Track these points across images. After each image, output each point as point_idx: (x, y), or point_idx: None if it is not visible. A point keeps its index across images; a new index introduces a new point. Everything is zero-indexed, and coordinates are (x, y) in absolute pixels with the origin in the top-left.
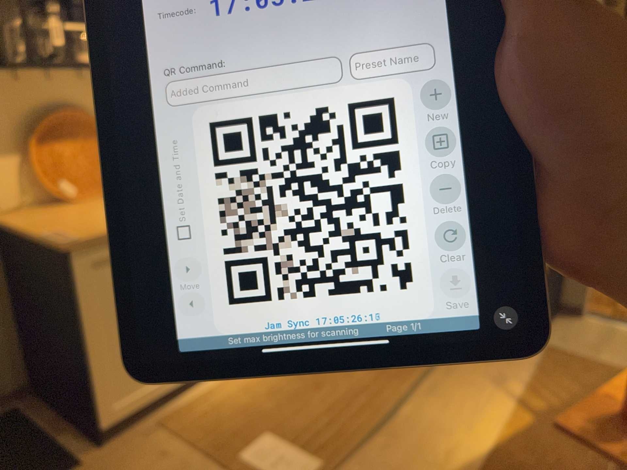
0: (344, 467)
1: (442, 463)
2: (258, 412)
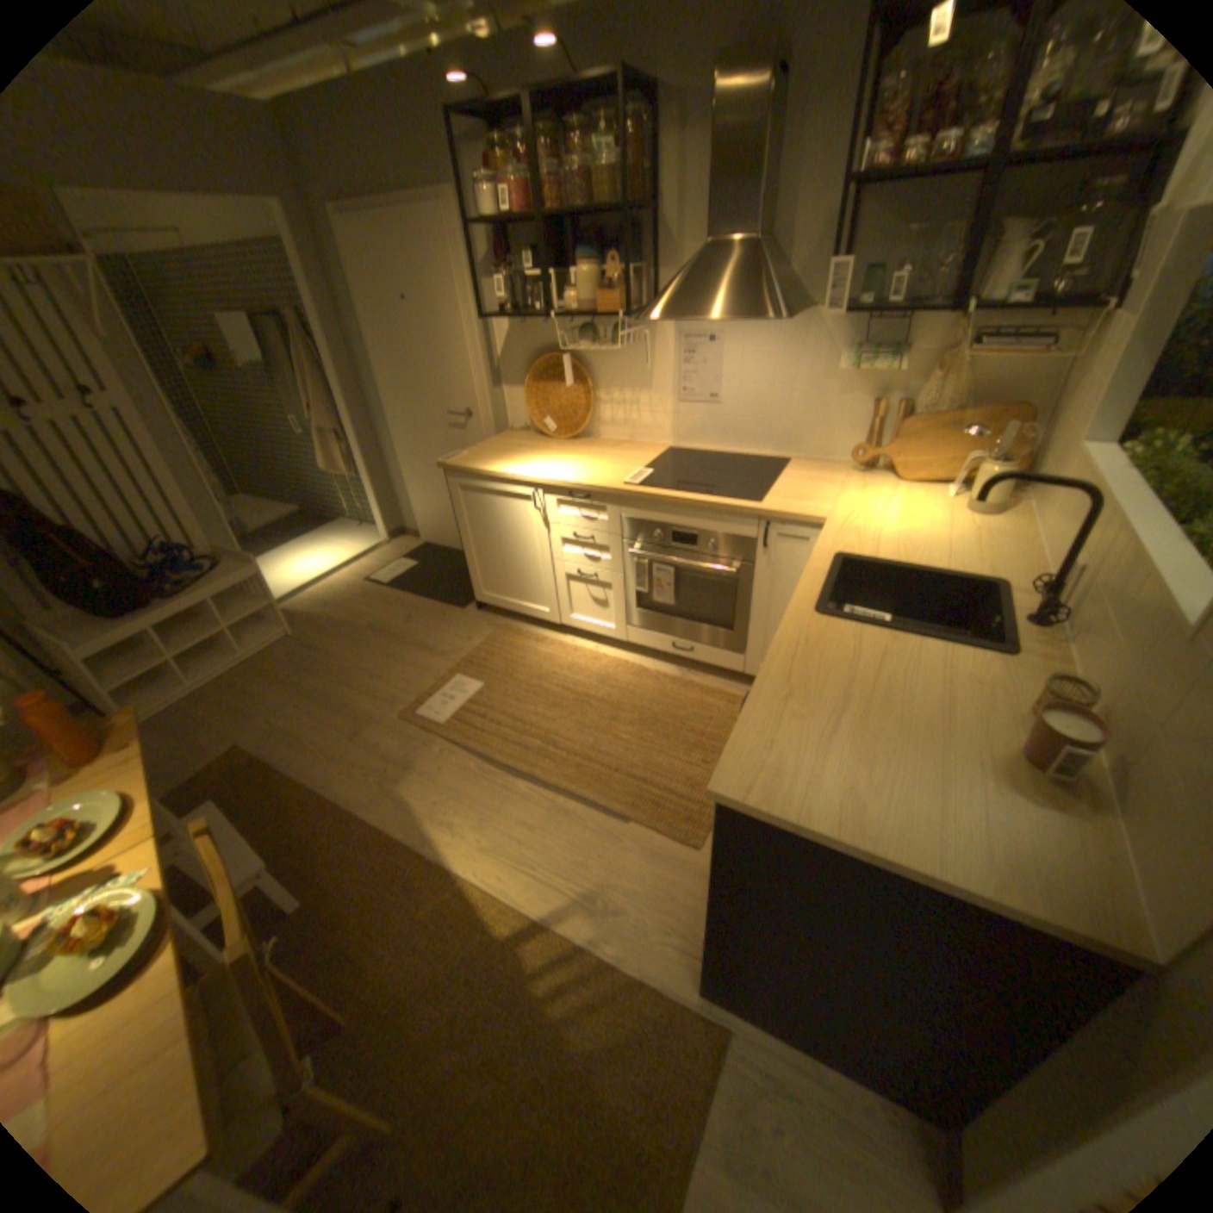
0: (442, 739)
1: (437, 816)
2: (513, 673)
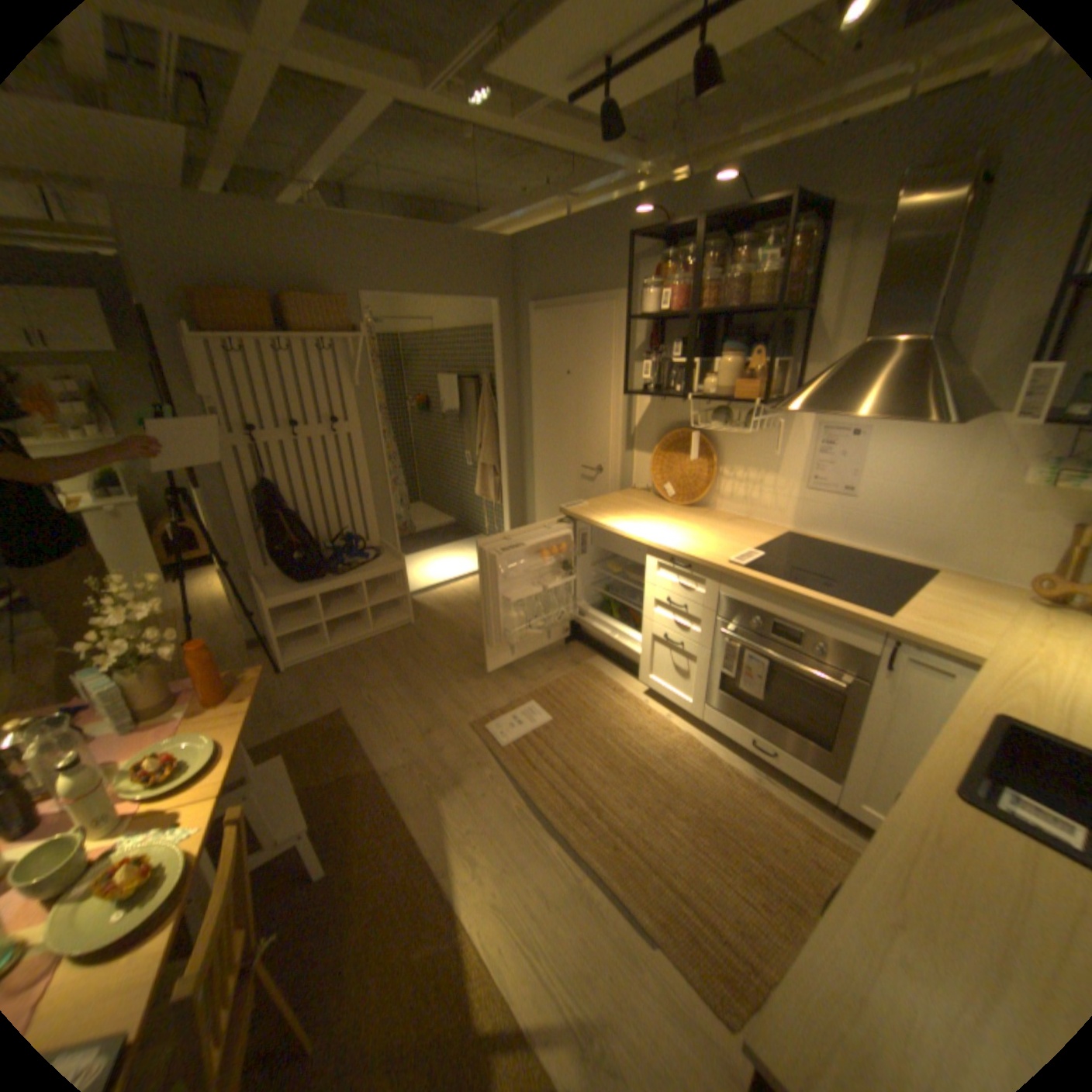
0: (497, 765)
1: (467, 848)
2: (580, 717)
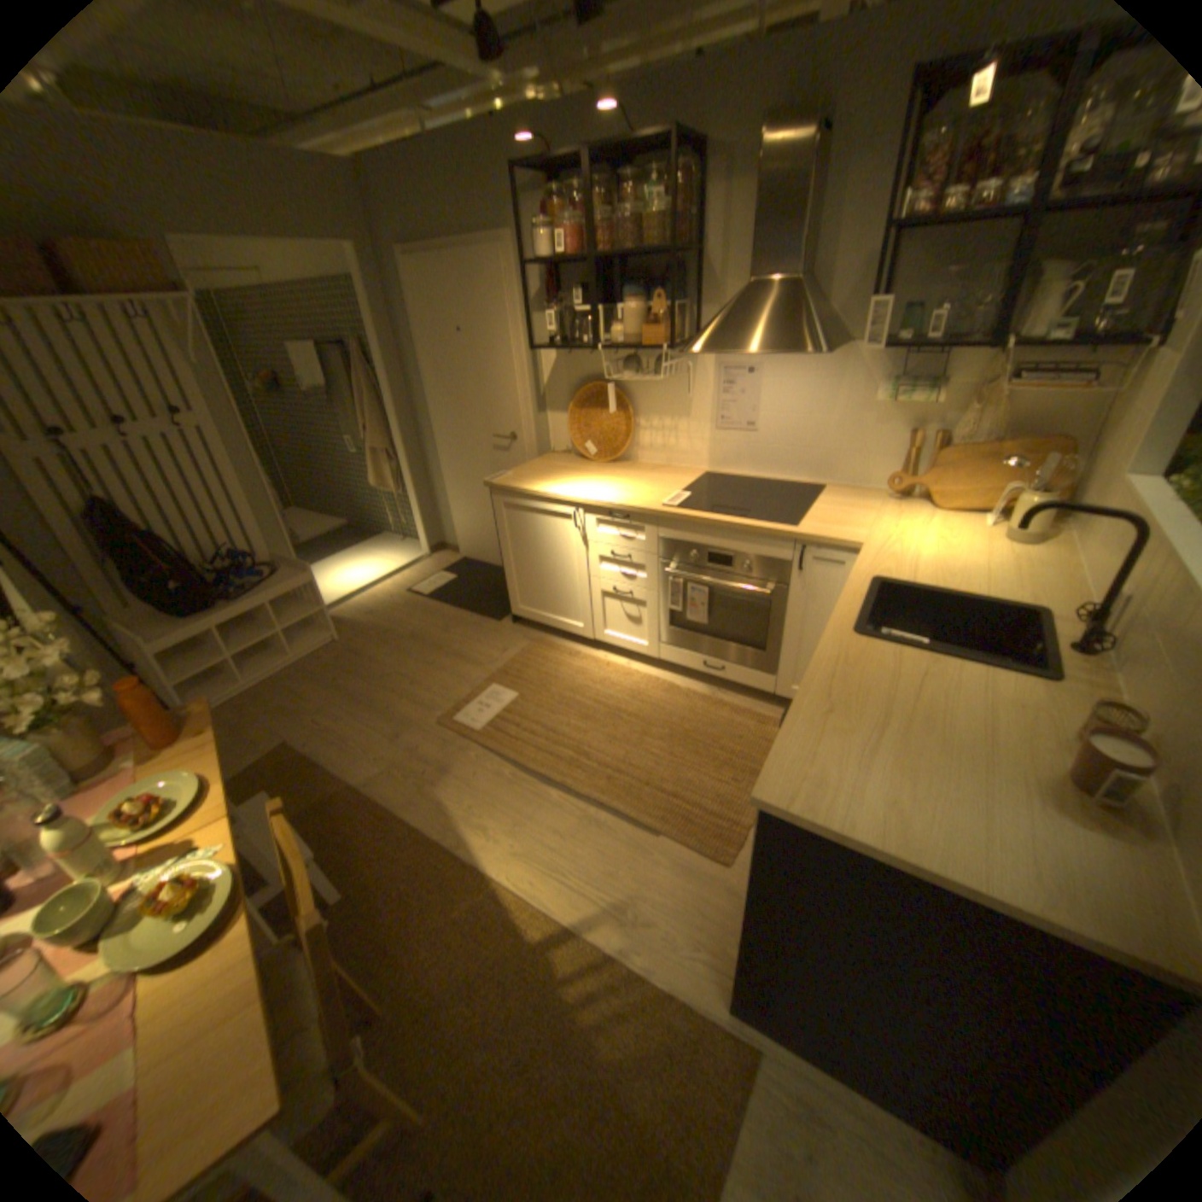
0: (478, 746)
1: (472, 820)
2: (547, 684)
